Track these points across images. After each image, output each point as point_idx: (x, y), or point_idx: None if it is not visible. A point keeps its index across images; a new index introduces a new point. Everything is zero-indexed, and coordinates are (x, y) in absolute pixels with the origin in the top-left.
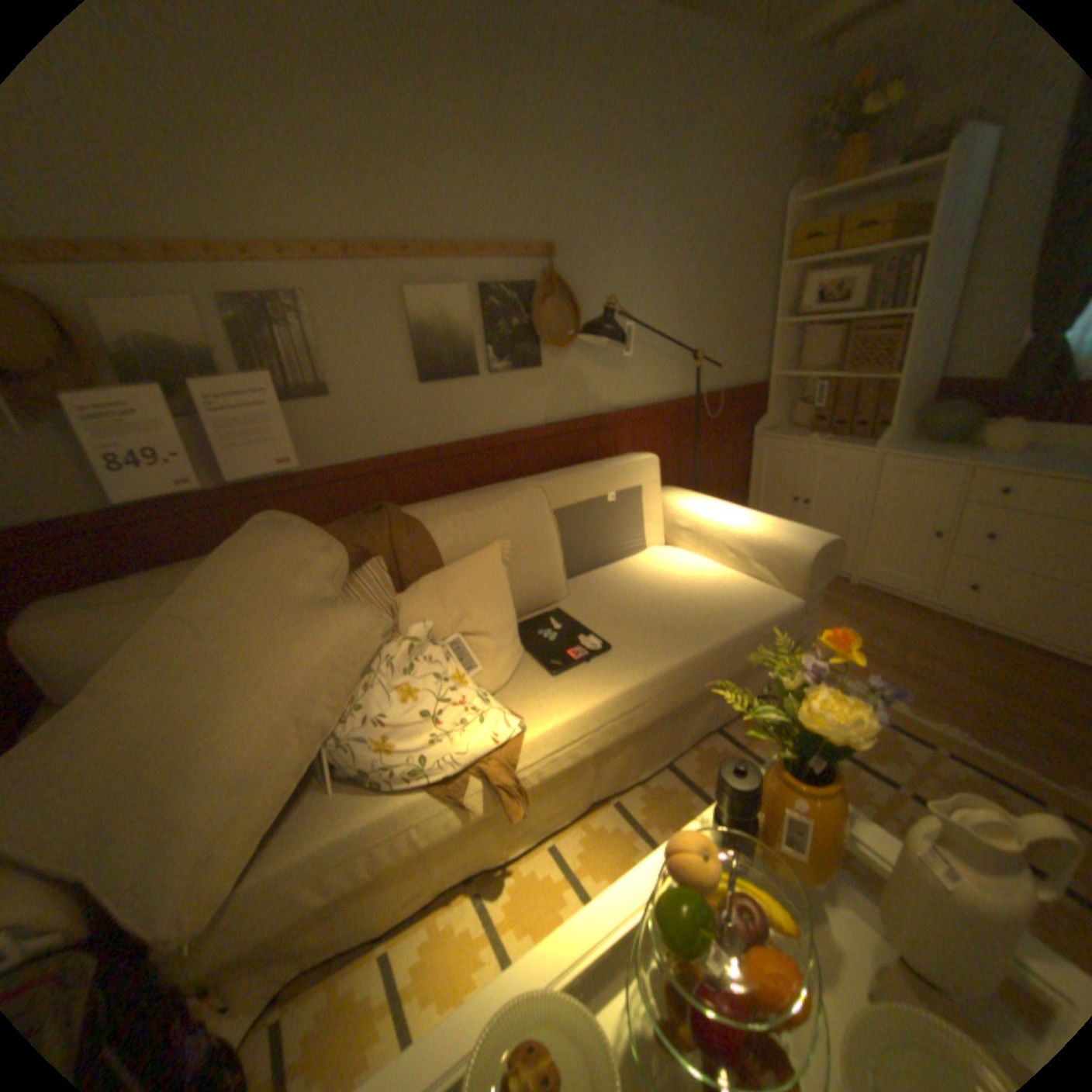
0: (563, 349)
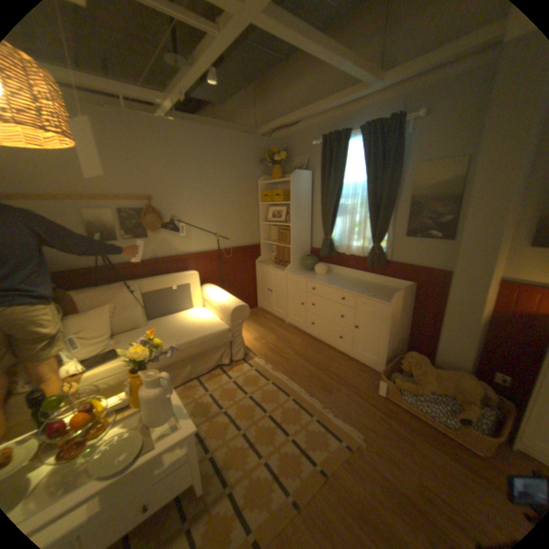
0: (158, 231)
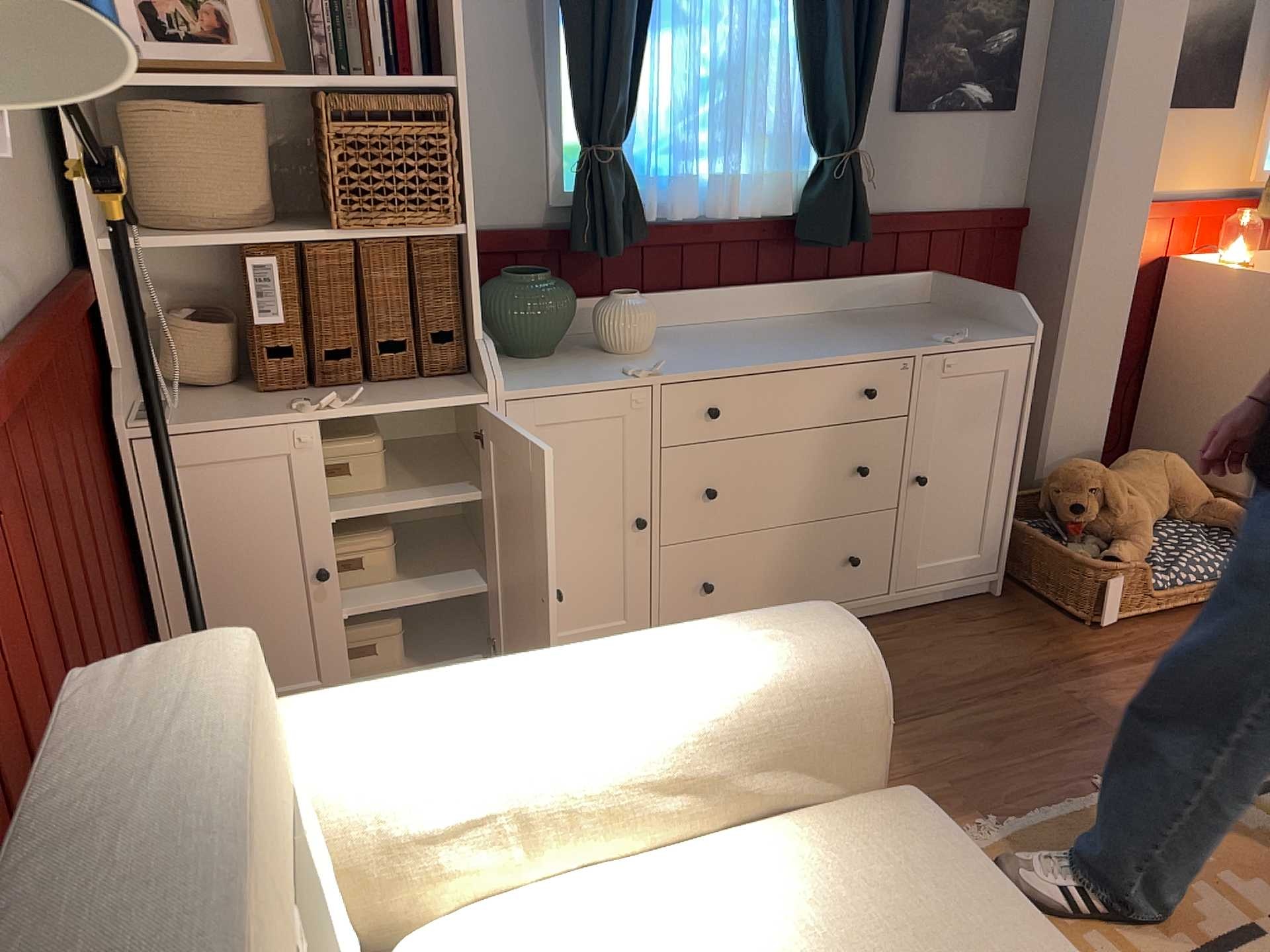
0: None
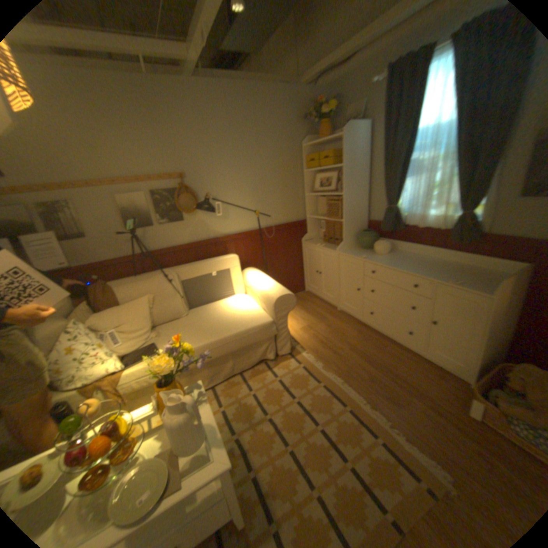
0: (193, 213)
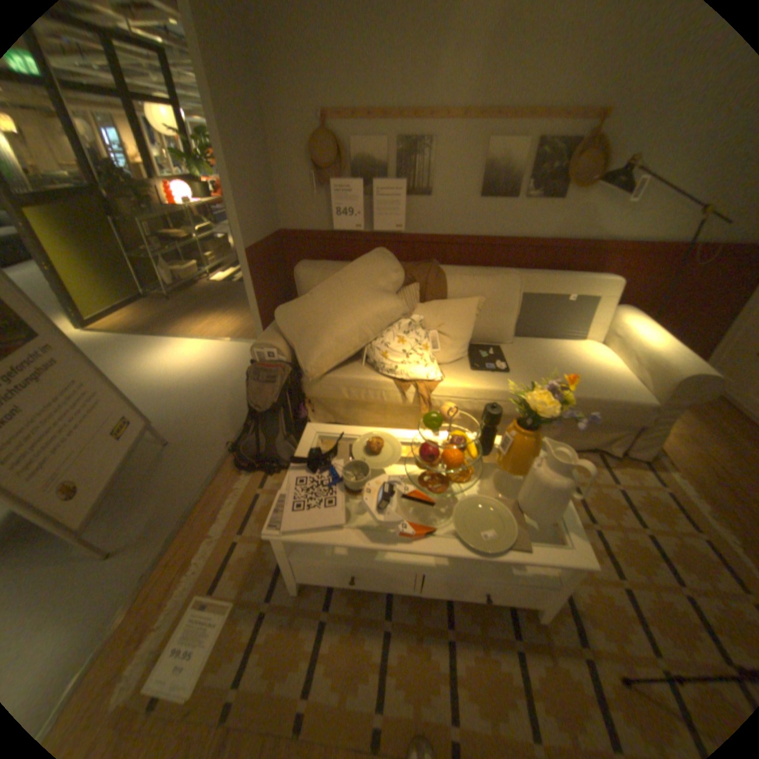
0: (586, 188)
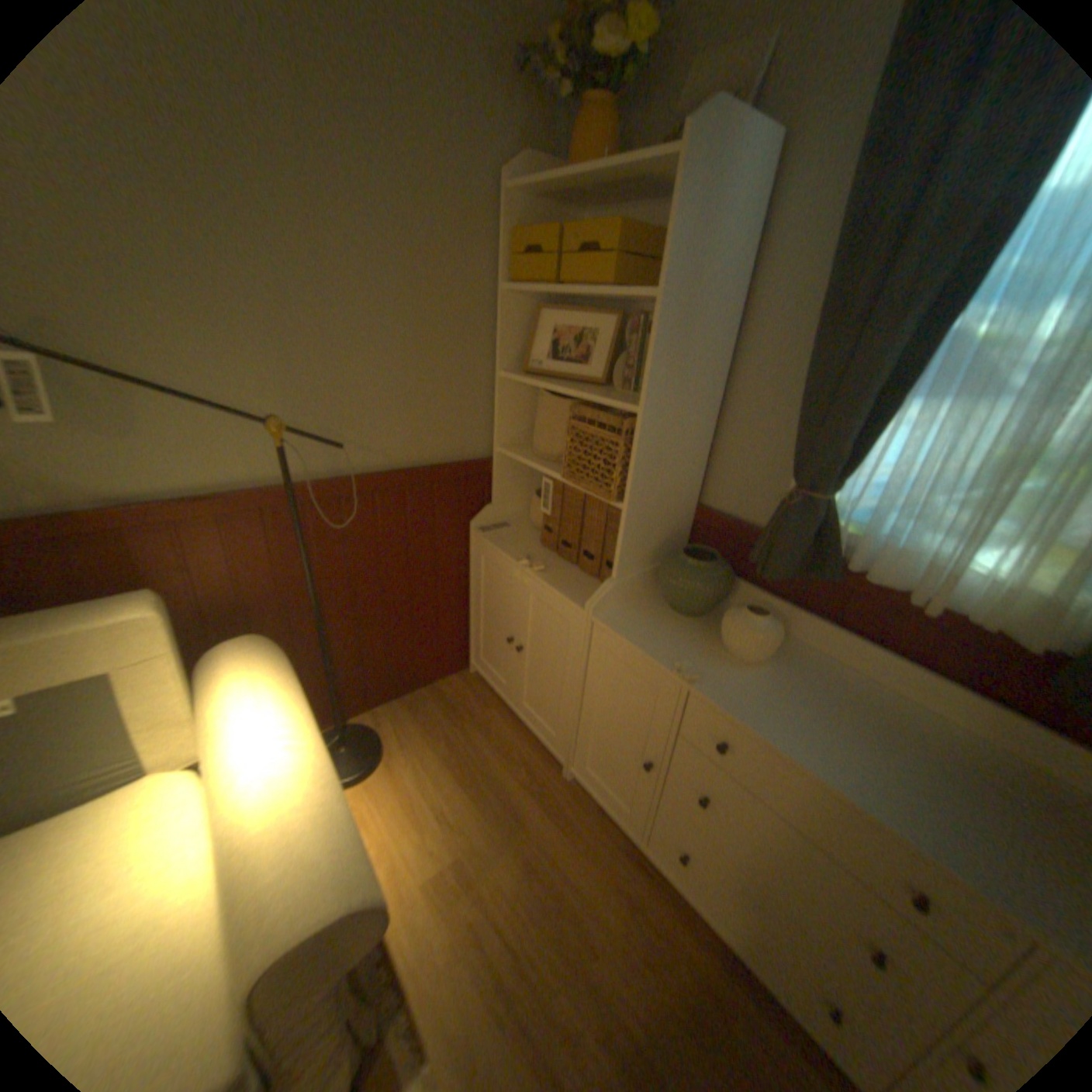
0: None
